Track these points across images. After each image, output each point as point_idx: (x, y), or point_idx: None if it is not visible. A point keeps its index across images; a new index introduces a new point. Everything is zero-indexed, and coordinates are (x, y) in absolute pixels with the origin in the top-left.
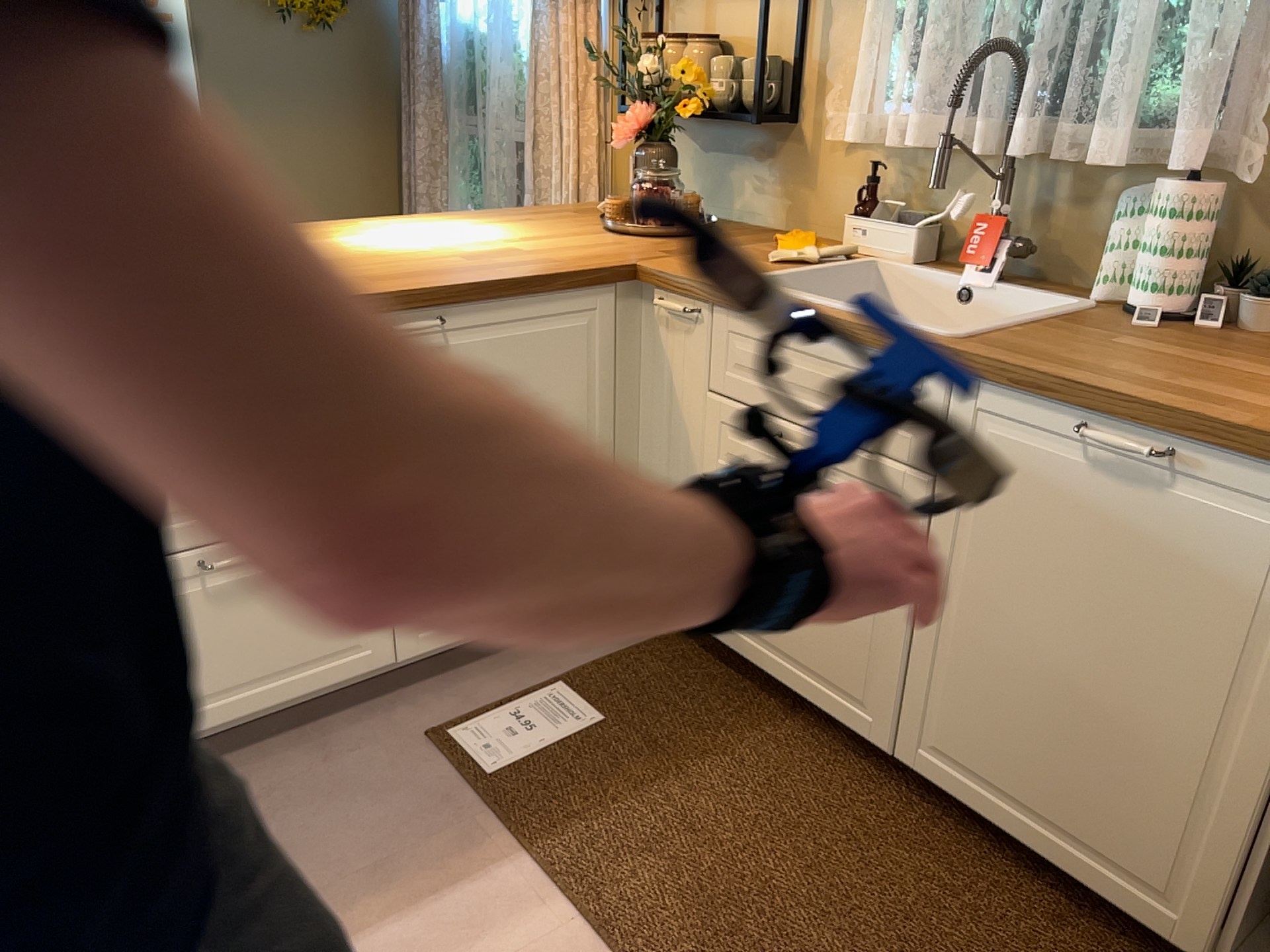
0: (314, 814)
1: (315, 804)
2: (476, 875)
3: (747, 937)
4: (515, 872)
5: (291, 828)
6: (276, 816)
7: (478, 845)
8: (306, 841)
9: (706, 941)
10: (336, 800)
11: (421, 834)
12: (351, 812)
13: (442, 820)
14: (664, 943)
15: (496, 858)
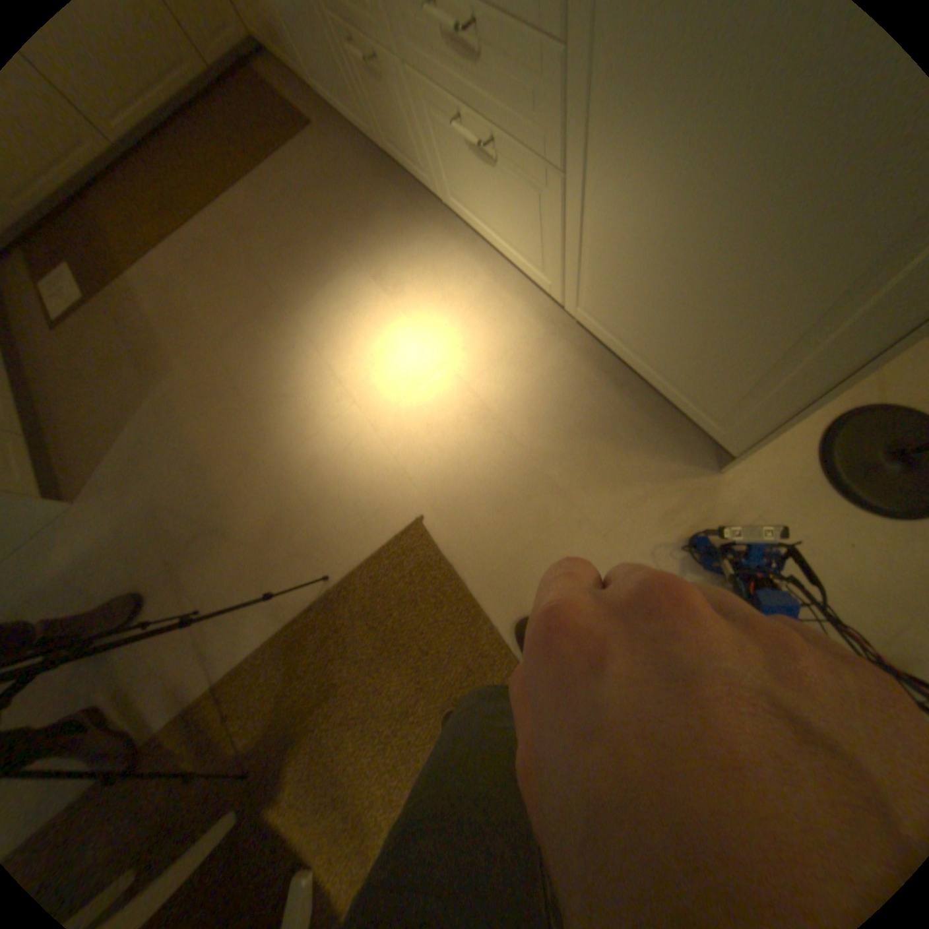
0: (84, 356)
1: (79, 359)
2: (129, 285)
3: (175, 196)
4: (132, 272)
5: (89, 362)
6: (81, 371)
7: (117, 289)
8: (97, 353)
9: (173, 207)
10: (79, 351)
11: (106, 311)
12: (87, 342)
13: (101, 306)
14: (171, 218)
15: (124, 281)
